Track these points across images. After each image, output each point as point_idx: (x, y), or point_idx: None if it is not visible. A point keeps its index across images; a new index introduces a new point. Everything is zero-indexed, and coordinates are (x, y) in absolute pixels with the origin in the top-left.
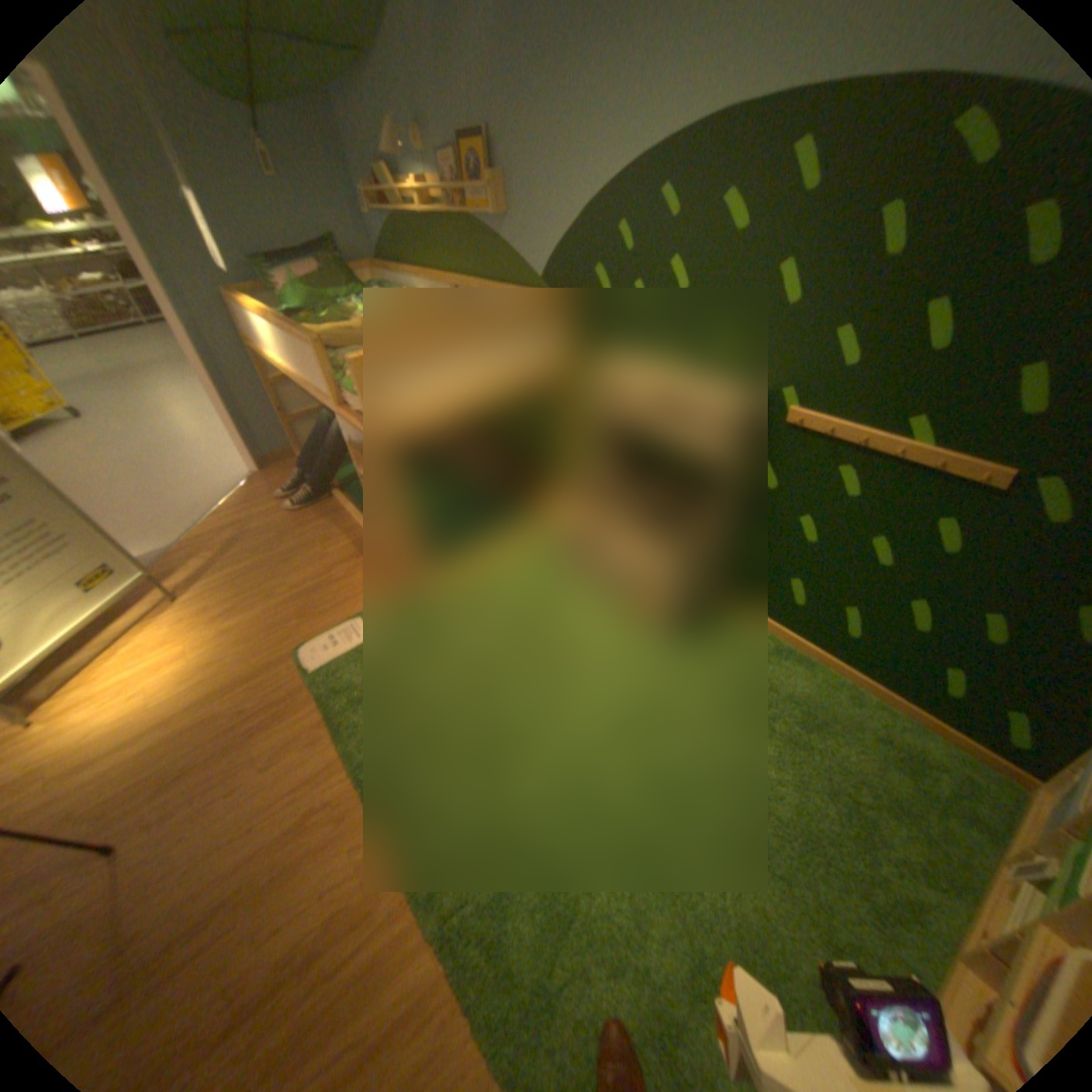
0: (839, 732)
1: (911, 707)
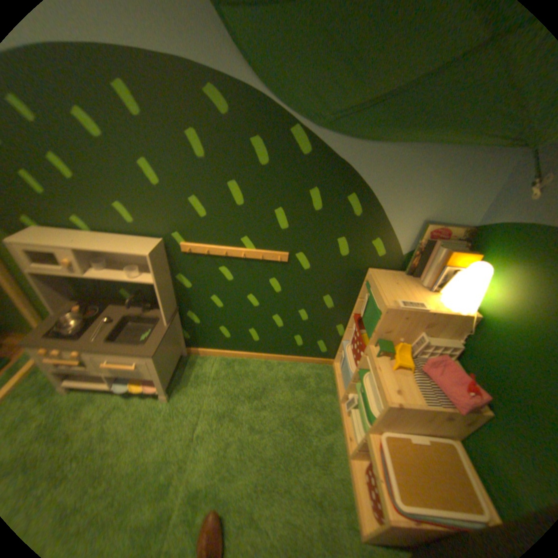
0: (270, 388)
1: (288, 357)
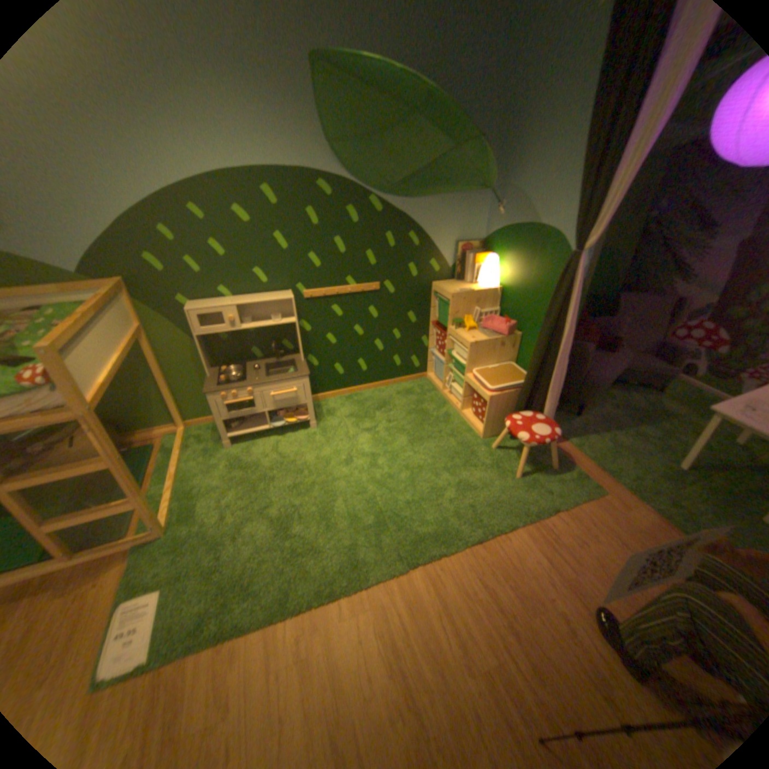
0: (387, 400)
1: (391, 380)
